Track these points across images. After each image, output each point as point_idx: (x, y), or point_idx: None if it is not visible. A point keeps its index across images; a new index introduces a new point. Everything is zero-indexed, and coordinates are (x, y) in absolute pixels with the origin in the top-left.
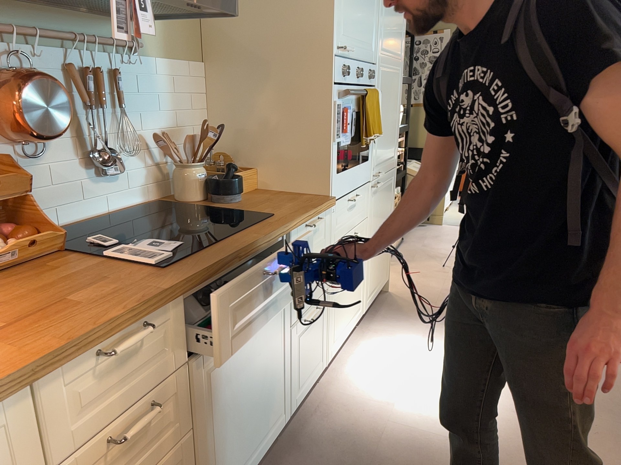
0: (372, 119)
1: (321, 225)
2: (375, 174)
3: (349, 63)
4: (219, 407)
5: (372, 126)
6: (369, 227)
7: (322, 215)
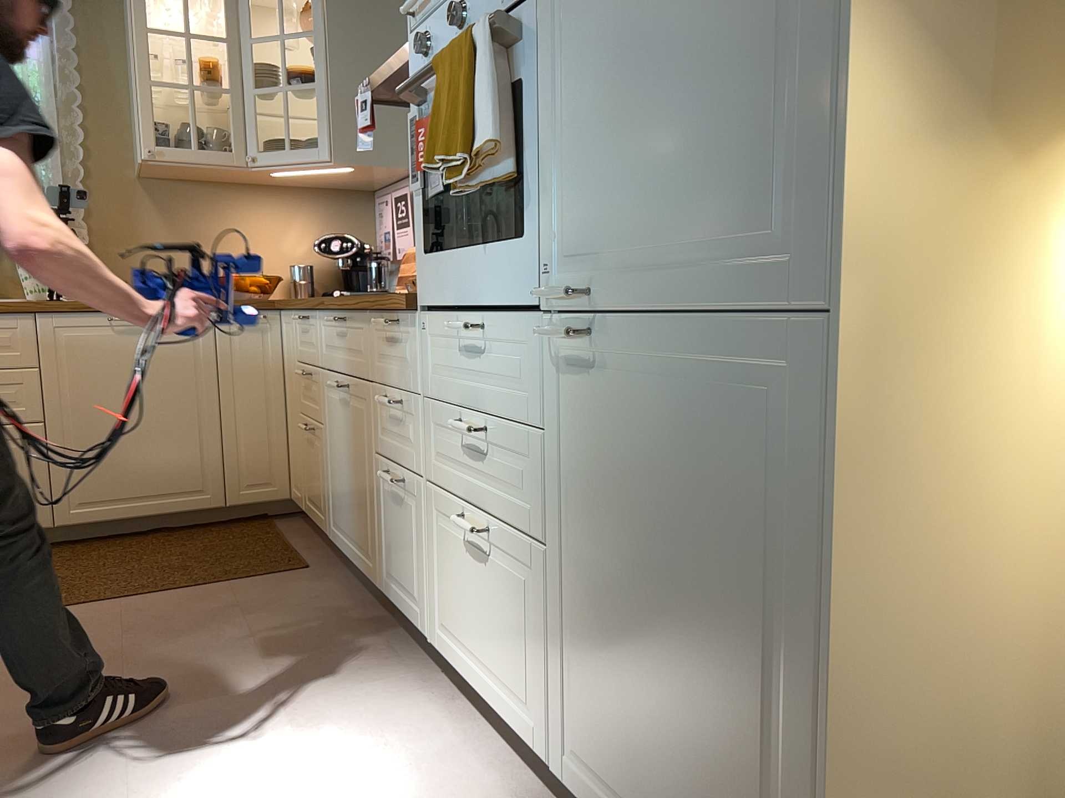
0: (446, 117)
1: (406, 340)
2: (564, 291)
3: (446, 8)
4: (331, 437)
5: (444, 134)
6: (559, 483)
7: (405, 322)
